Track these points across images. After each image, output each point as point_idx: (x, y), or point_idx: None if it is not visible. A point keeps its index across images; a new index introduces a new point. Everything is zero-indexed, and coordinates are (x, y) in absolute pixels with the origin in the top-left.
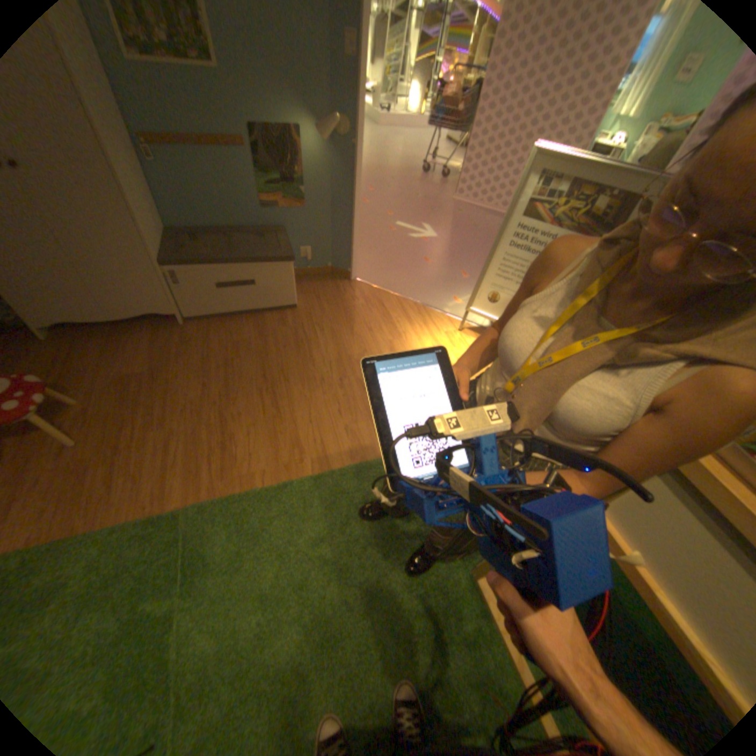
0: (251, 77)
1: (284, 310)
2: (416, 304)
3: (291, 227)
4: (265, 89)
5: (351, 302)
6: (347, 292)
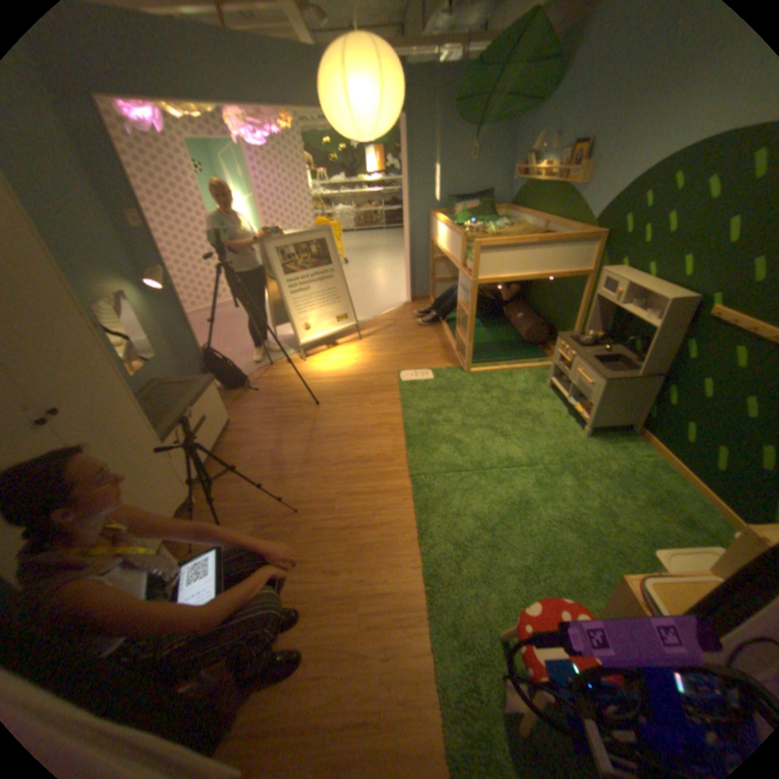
0: (80, 269)
1: (229, 429)
2: (276, 363)
3: (157, 379)
4: (93, 275)
5: (249, 392)
6: (234, 393)
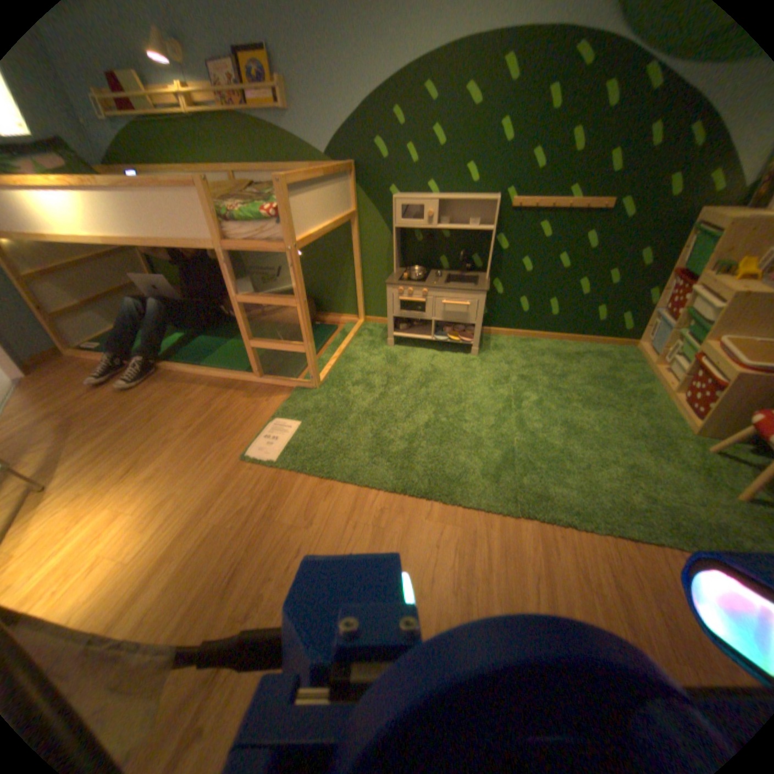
0: None
1: None
2: None
3: None
4: None
5: None
6: None
